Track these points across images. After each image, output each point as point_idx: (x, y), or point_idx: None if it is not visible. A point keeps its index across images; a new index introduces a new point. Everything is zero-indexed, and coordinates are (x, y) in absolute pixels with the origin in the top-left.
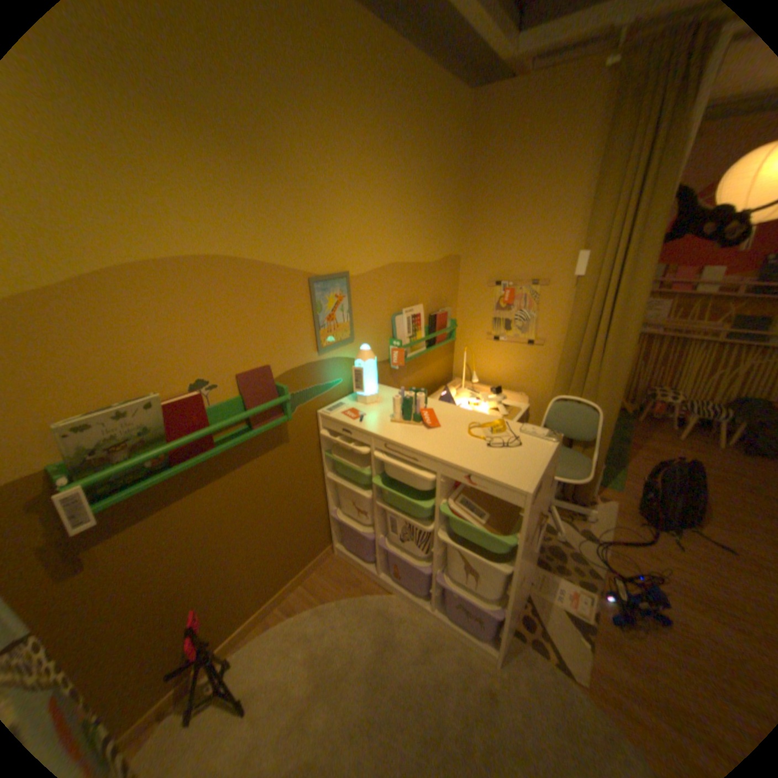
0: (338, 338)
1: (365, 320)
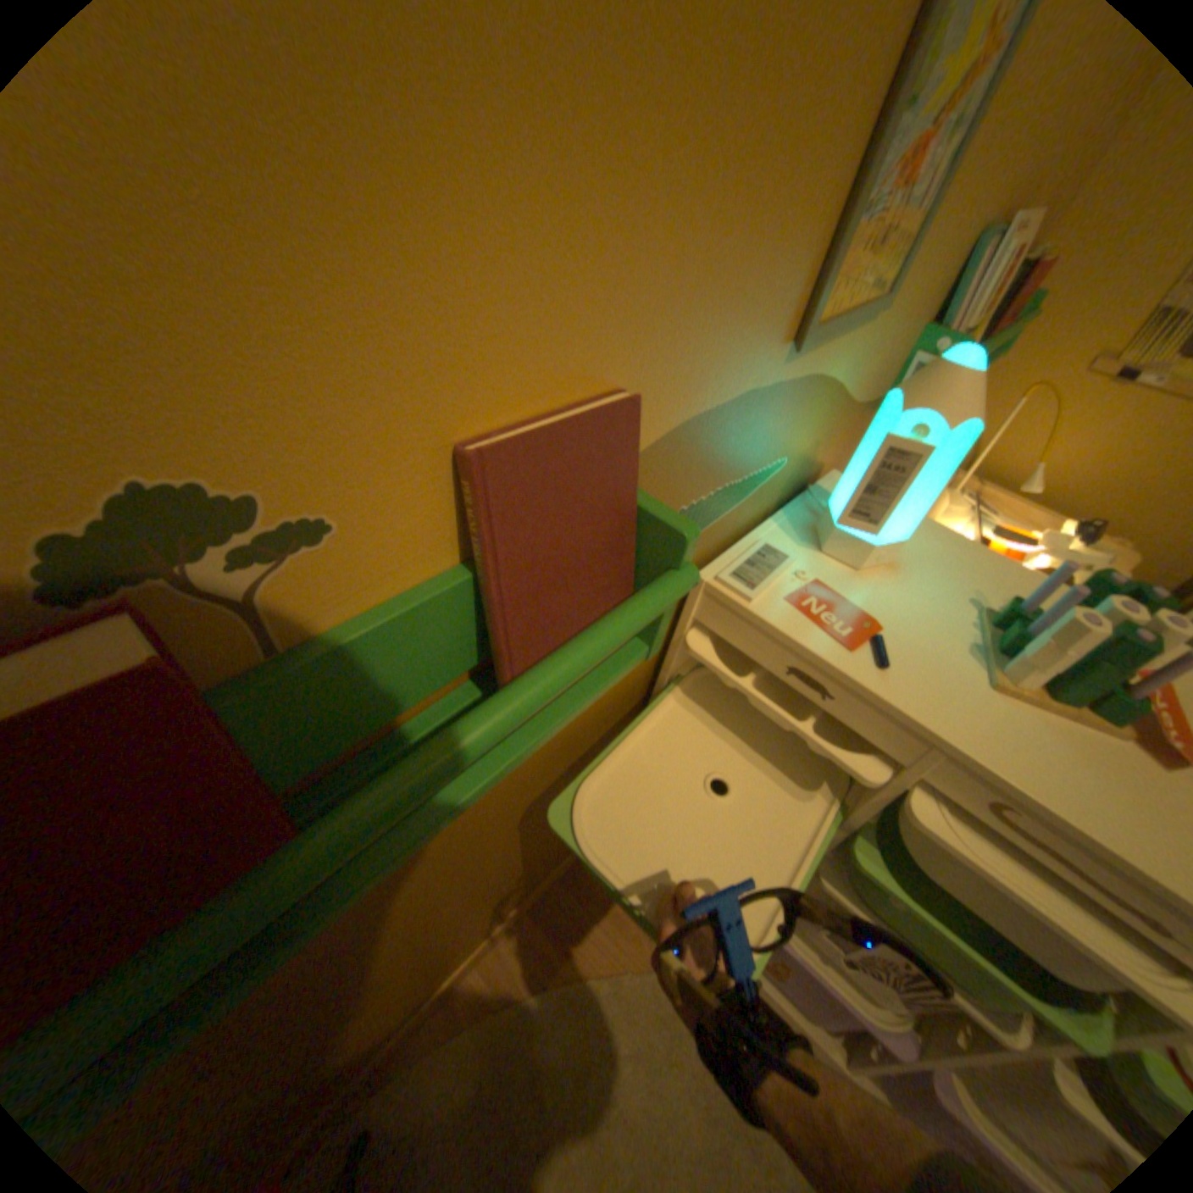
0: (872, 285)
1: (948, 221)
